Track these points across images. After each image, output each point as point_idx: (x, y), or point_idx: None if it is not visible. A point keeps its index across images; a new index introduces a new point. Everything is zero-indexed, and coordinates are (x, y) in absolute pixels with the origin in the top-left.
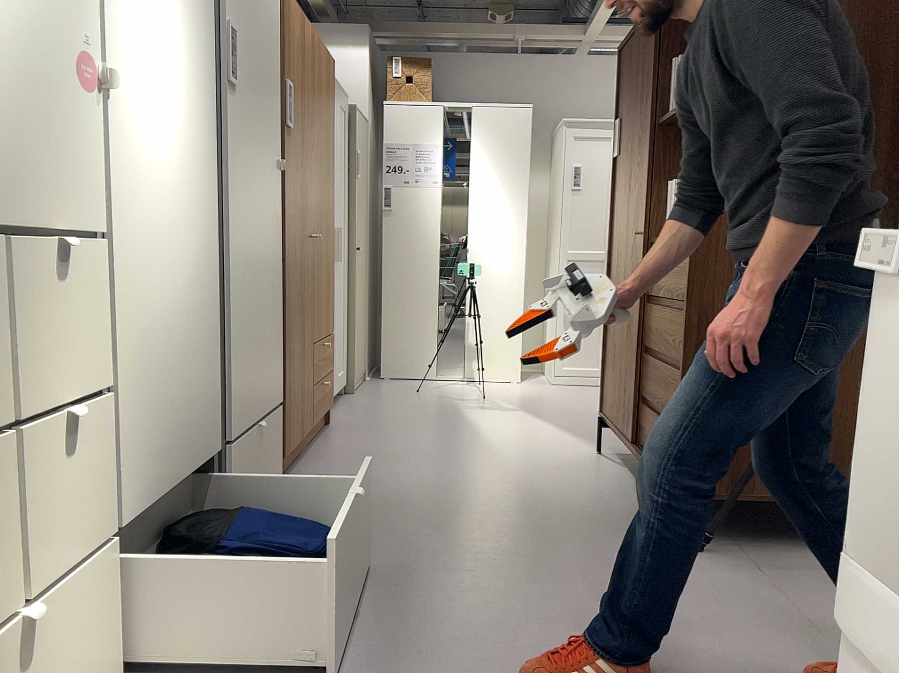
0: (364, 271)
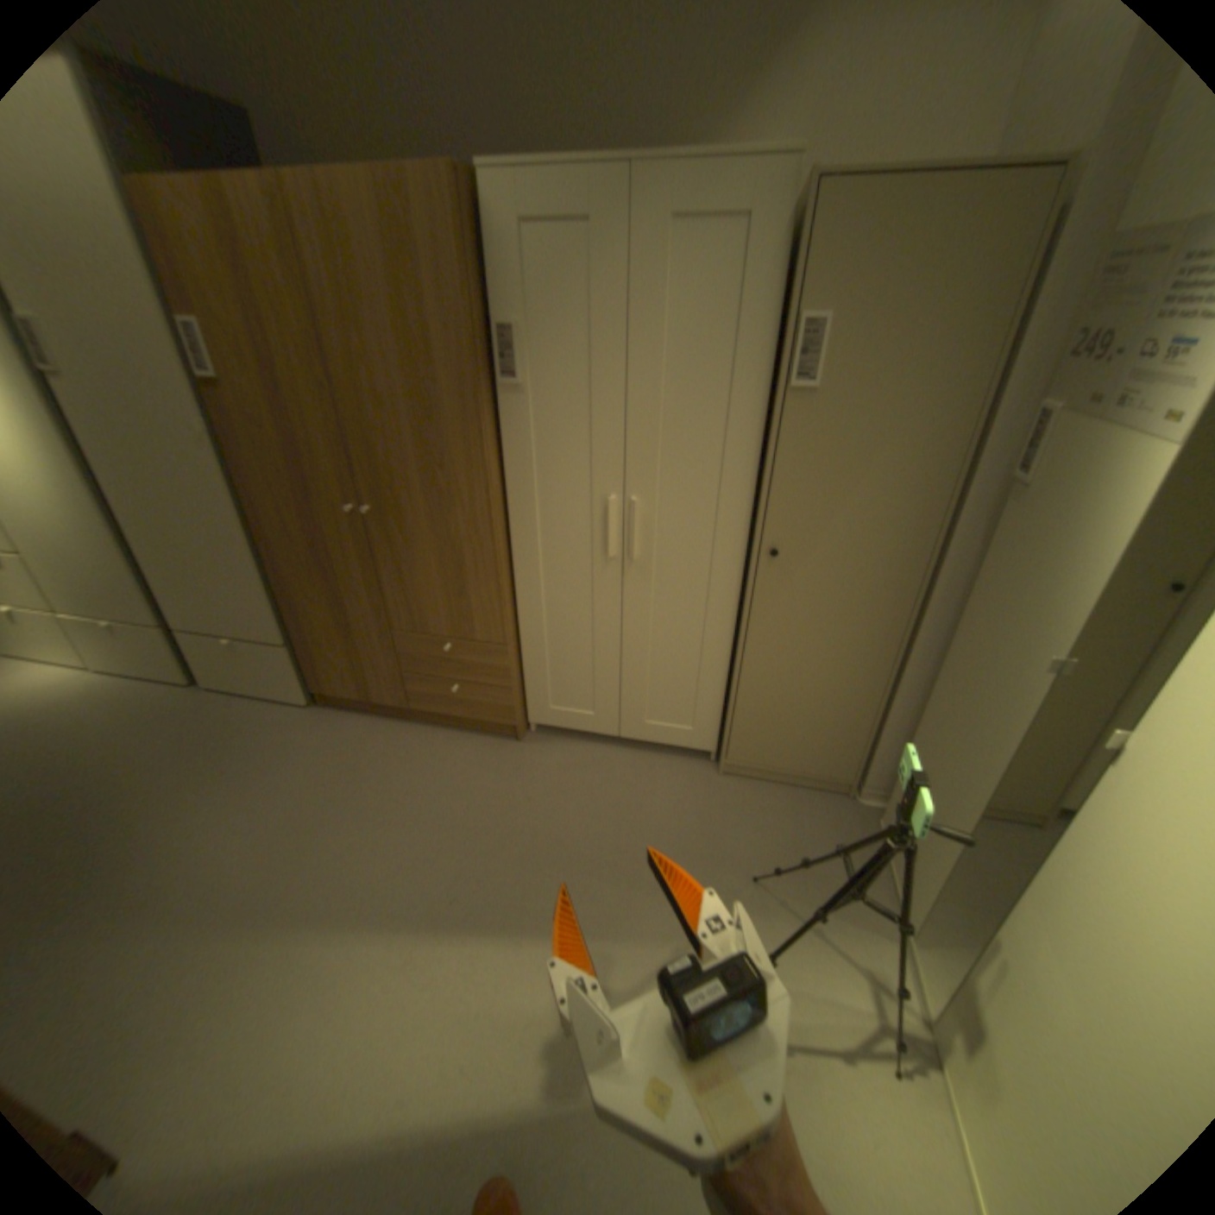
0: (864, 607)
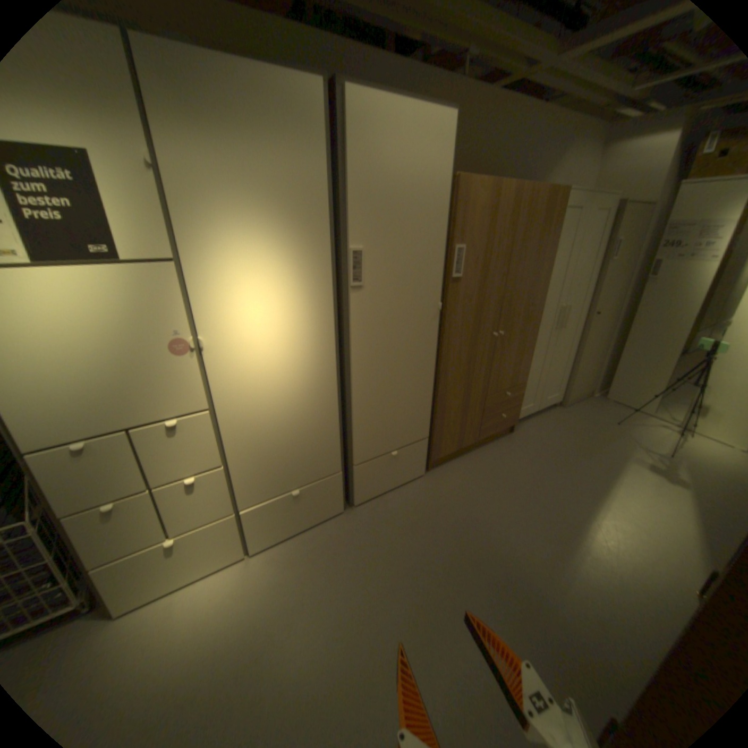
0: (609, 326)
